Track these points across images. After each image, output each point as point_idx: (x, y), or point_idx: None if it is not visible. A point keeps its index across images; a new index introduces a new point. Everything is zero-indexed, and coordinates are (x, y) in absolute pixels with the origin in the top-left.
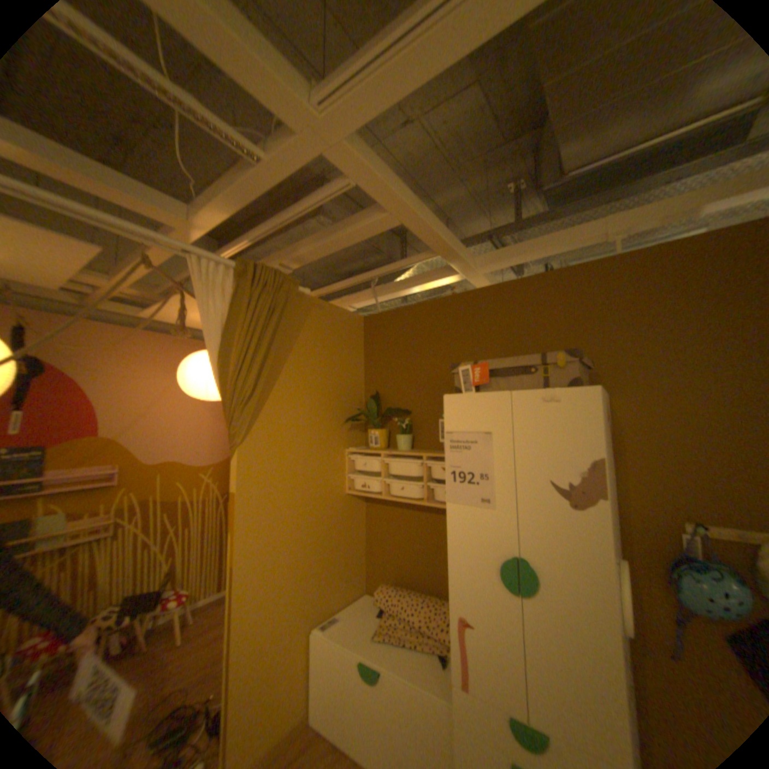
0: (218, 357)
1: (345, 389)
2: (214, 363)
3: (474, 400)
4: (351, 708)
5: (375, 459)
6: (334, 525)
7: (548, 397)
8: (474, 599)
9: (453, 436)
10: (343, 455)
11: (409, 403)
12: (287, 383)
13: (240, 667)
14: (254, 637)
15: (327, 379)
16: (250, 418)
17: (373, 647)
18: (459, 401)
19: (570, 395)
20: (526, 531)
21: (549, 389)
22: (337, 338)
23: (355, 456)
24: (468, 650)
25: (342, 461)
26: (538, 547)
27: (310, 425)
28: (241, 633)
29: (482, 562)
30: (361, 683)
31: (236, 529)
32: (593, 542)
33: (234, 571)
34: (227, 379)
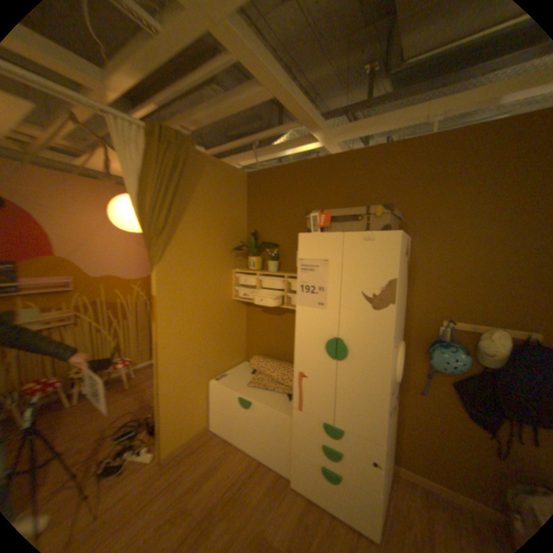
0: (135, 199)
1: (231, 227)
2: (133, 203)
3: (319, 238)
4: (233, 421)
5: (252, 276)
6: (224, 319)
7: (367, 237)
8: (308, 361)
9: (303, 262)
10: (230, 273)
11: (277, 239)
12: (189, 221)
13: (164, 399)
14: (172, 383)
15: (218, 219)
16: (162, 245)
17: (247, 390)
18: (308, 238)
19: (381, 236)
20: (343, 322)
21: (368, 232)
22: (226, 189)
23: (238, 274)
24: (303, 389)
25: (229, 278)
26: (349, 332)
27: (206, 252)
28: (164, 381)
29: (315, 341)
30: (239, 408)
31: (156, 318)
32: (382, 329)
33: (157, 345)
34: (143, 215)
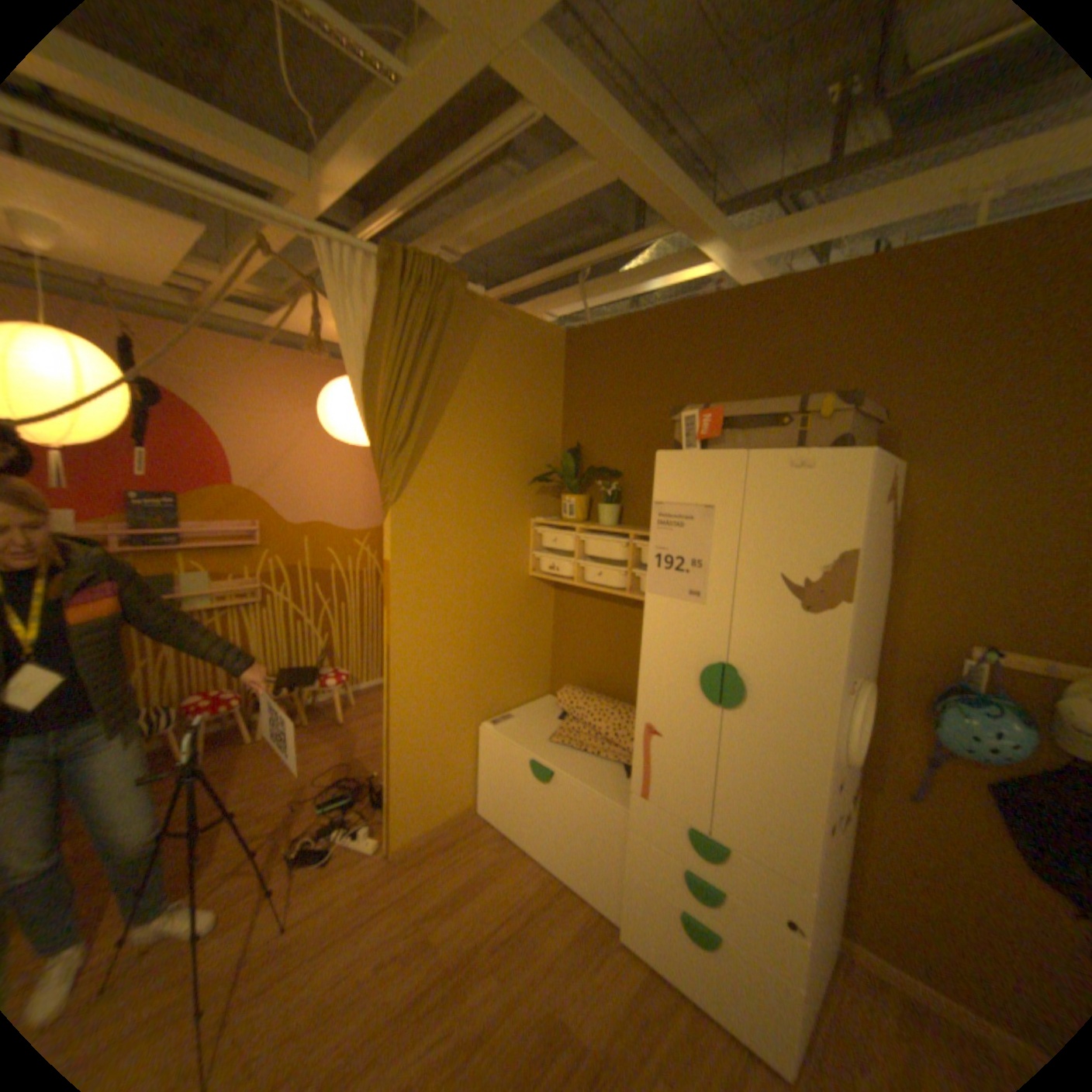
0: (360, 387)
1: (532, 437)
2: (357, 394)
3: (697, 461)
4: (521, 803)
5: (567, 534)
6: (512, 611)
7: (797, 461)
8: (665, 705)
9: (663, 508)
10: (527, 526)
11: (619, 461)
12: (452, 426)
13: (400, 747)
14: (415, 720)
15: (507, 423)
16: (404, 471)
17: (549, 748)
18: (675, 461)
19: (829, 460)
20: (739, 634)
21: (801, 449)
22: (524, 364)
23: (541, 528)
24: (653, 758)
25: (524, 534)
26: (751, 654)
27: (483, 484)
28: (400, 714)
29: (680, 666)
30: (533, 780)
31: (390, 603)
32: (821, 653)
33: (390, 649)
34: (373, 416)
